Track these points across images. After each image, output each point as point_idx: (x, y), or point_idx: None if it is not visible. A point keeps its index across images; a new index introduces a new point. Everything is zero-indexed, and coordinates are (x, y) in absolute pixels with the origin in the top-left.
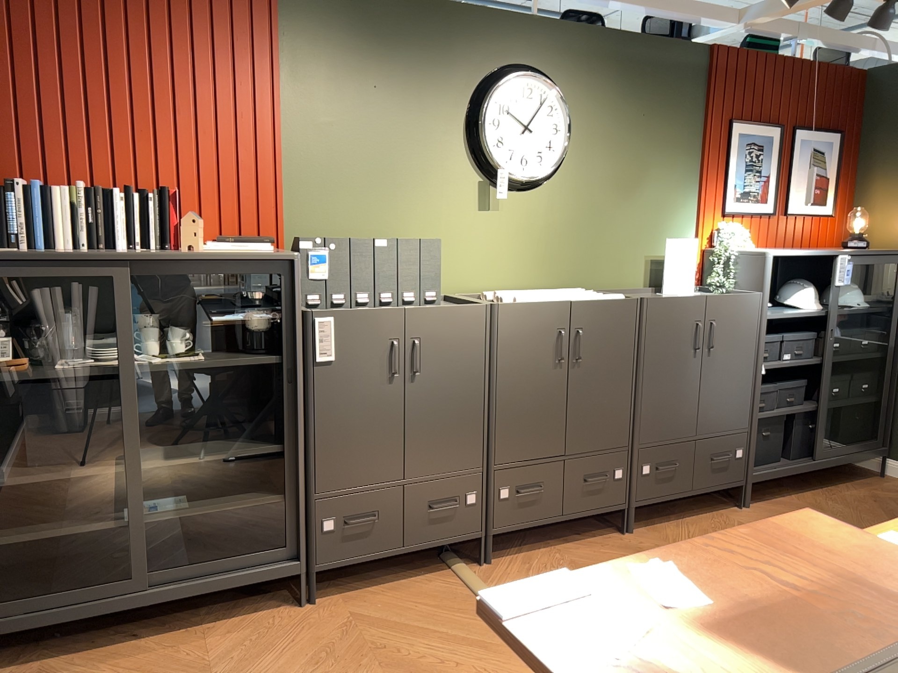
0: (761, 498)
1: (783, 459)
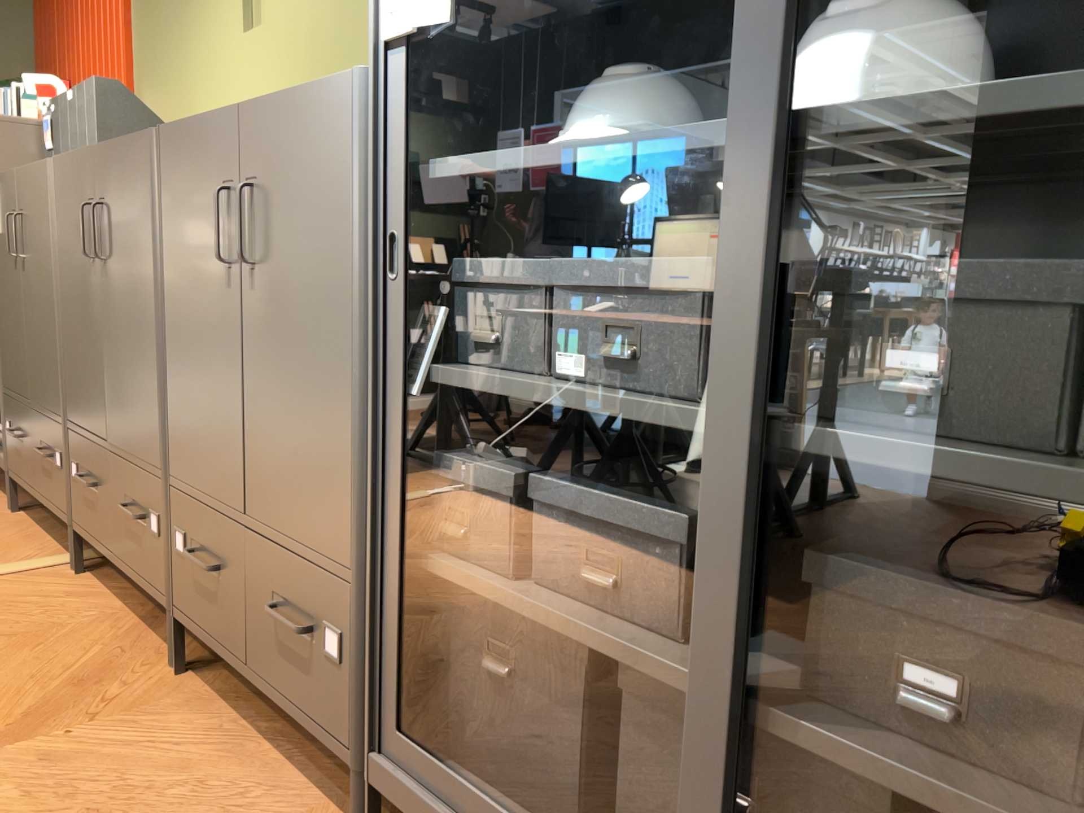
0: None
1: None
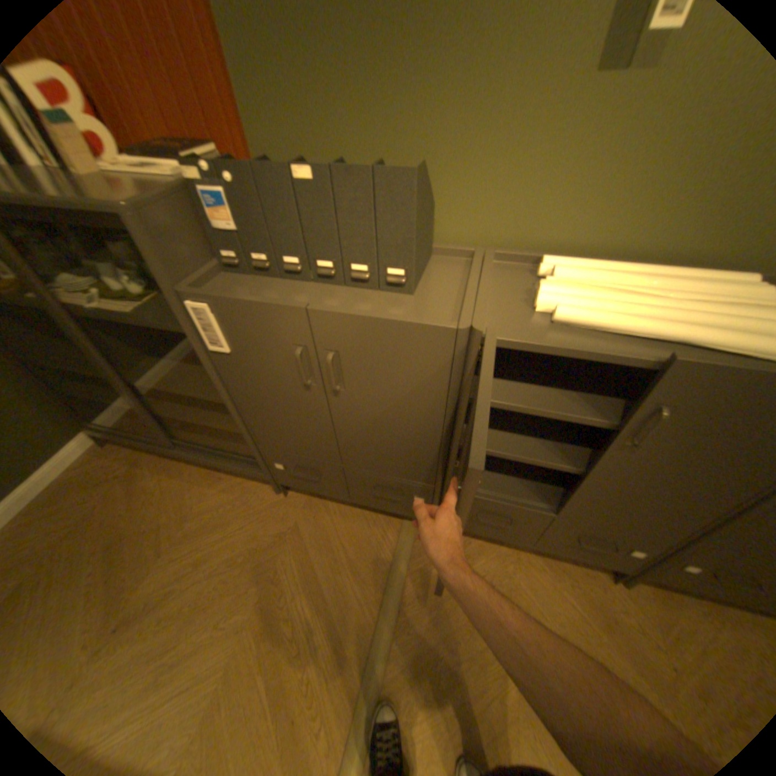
0: None
1: None
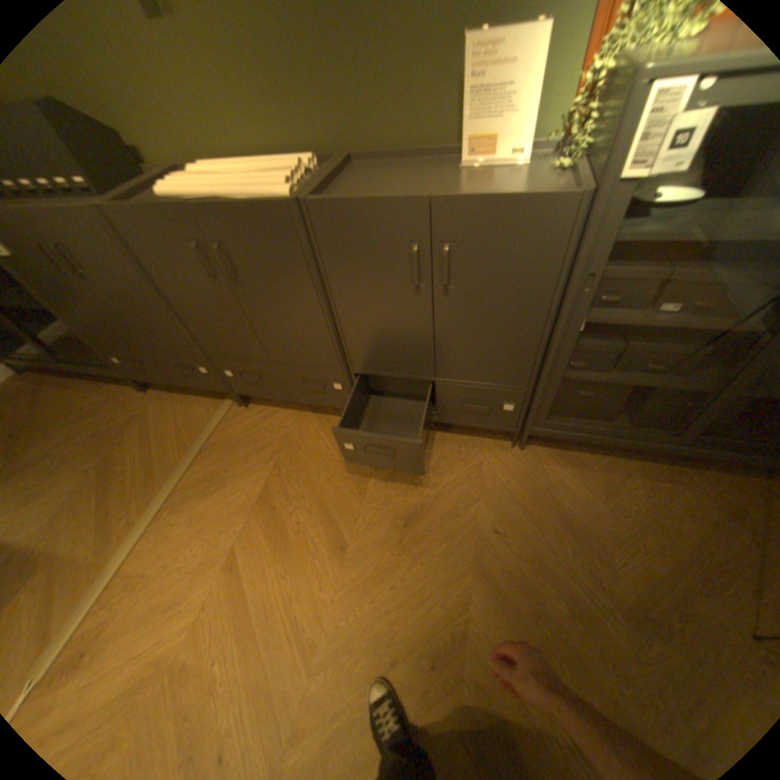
0: (561, 442)
1: (630, 416)
